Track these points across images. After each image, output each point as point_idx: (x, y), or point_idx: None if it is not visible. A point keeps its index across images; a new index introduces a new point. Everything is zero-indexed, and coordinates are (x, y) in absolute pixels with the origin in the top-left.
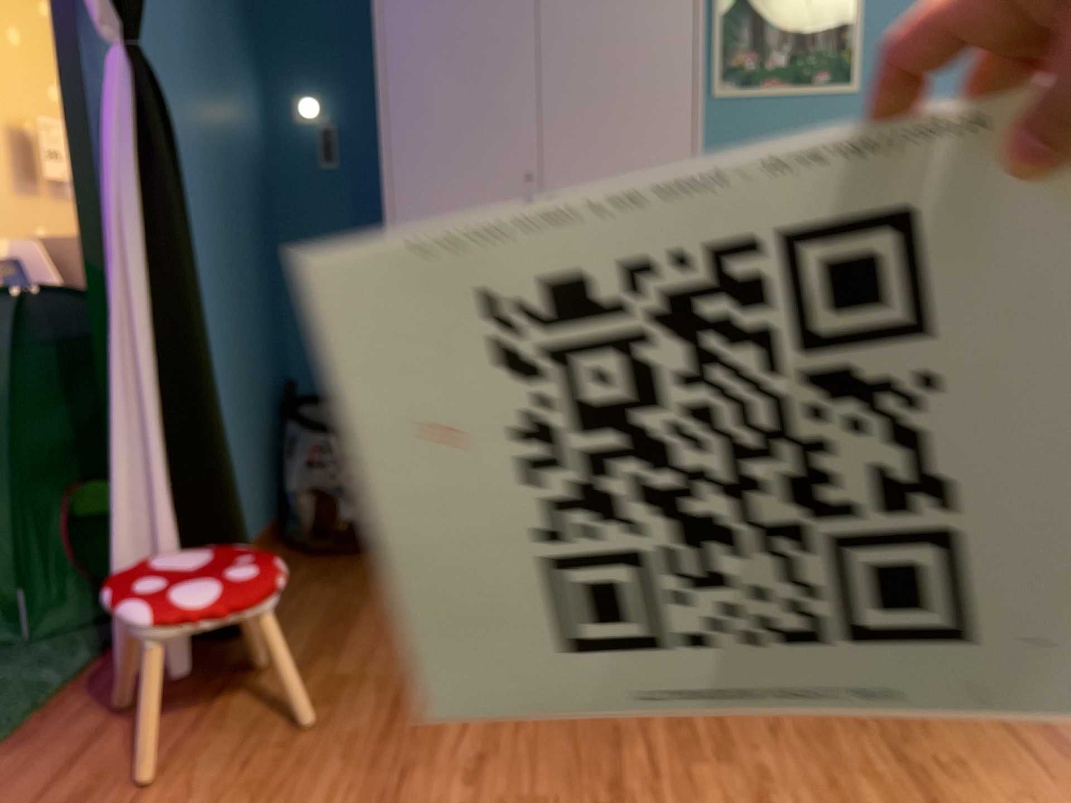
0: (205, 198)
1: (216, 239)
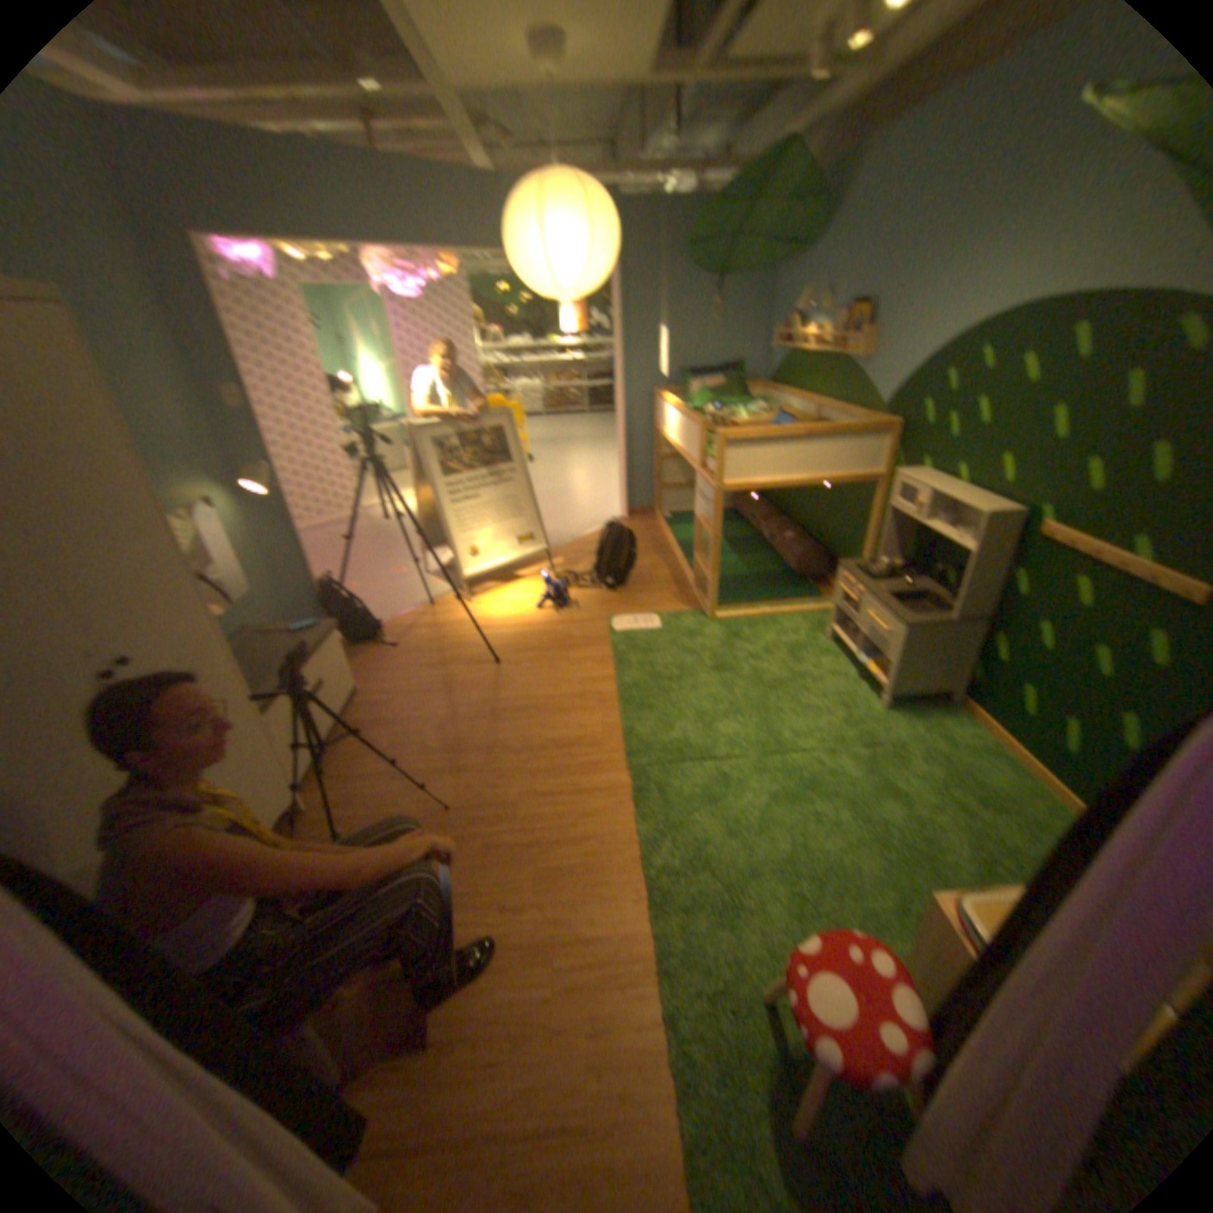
0: None
1: None
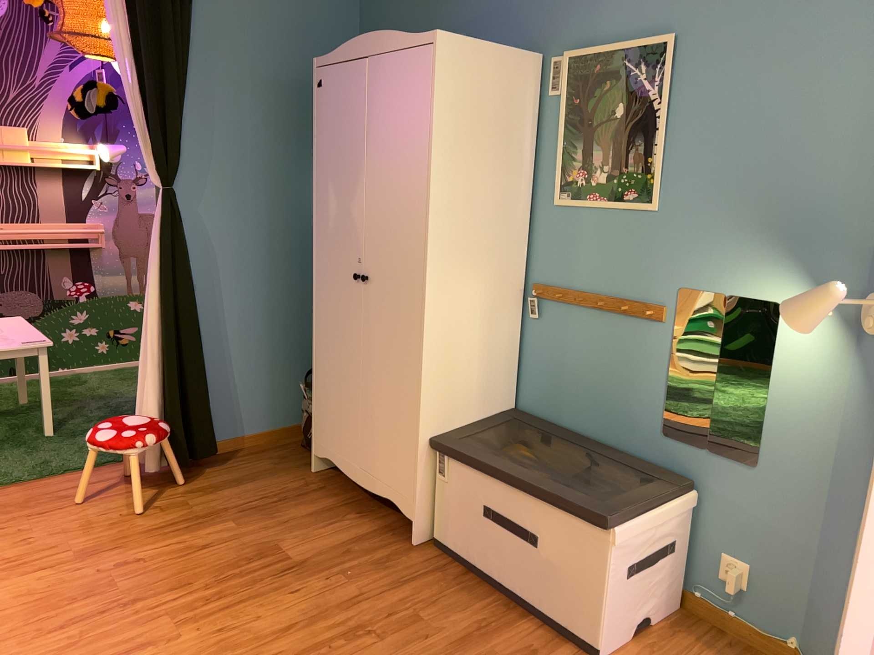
0: (265, 246)
1: (272, 266)
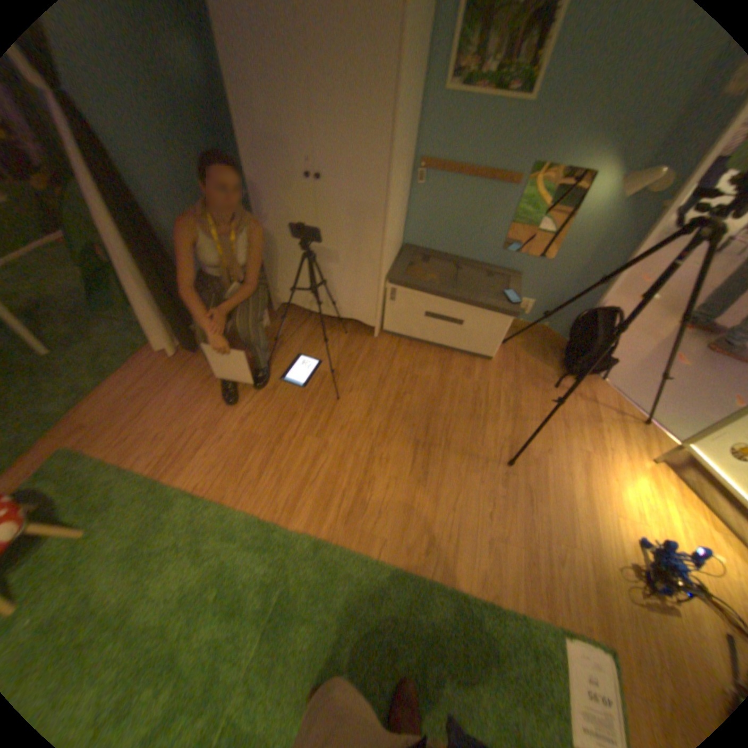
0: (162, 141)
1: (175, 160)
